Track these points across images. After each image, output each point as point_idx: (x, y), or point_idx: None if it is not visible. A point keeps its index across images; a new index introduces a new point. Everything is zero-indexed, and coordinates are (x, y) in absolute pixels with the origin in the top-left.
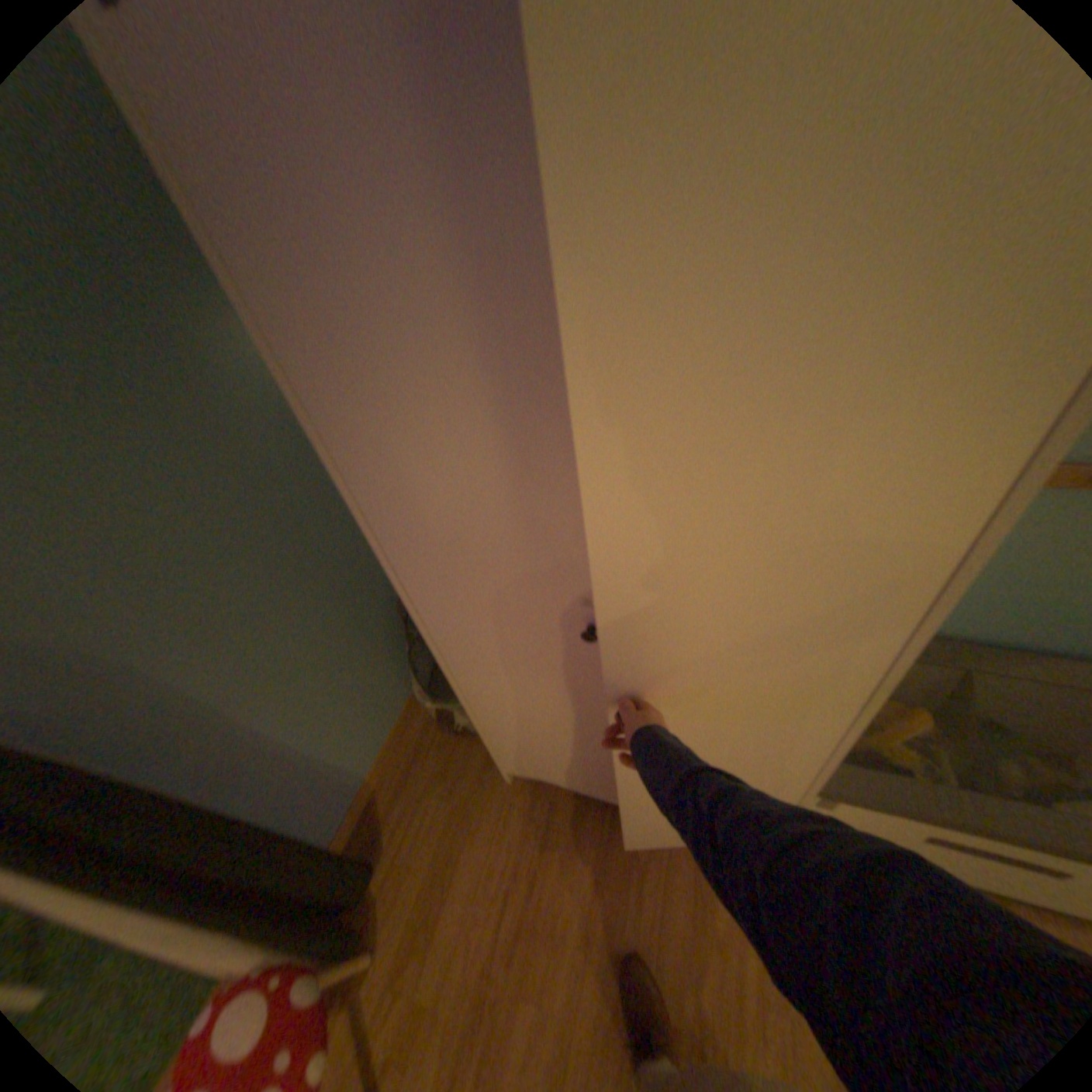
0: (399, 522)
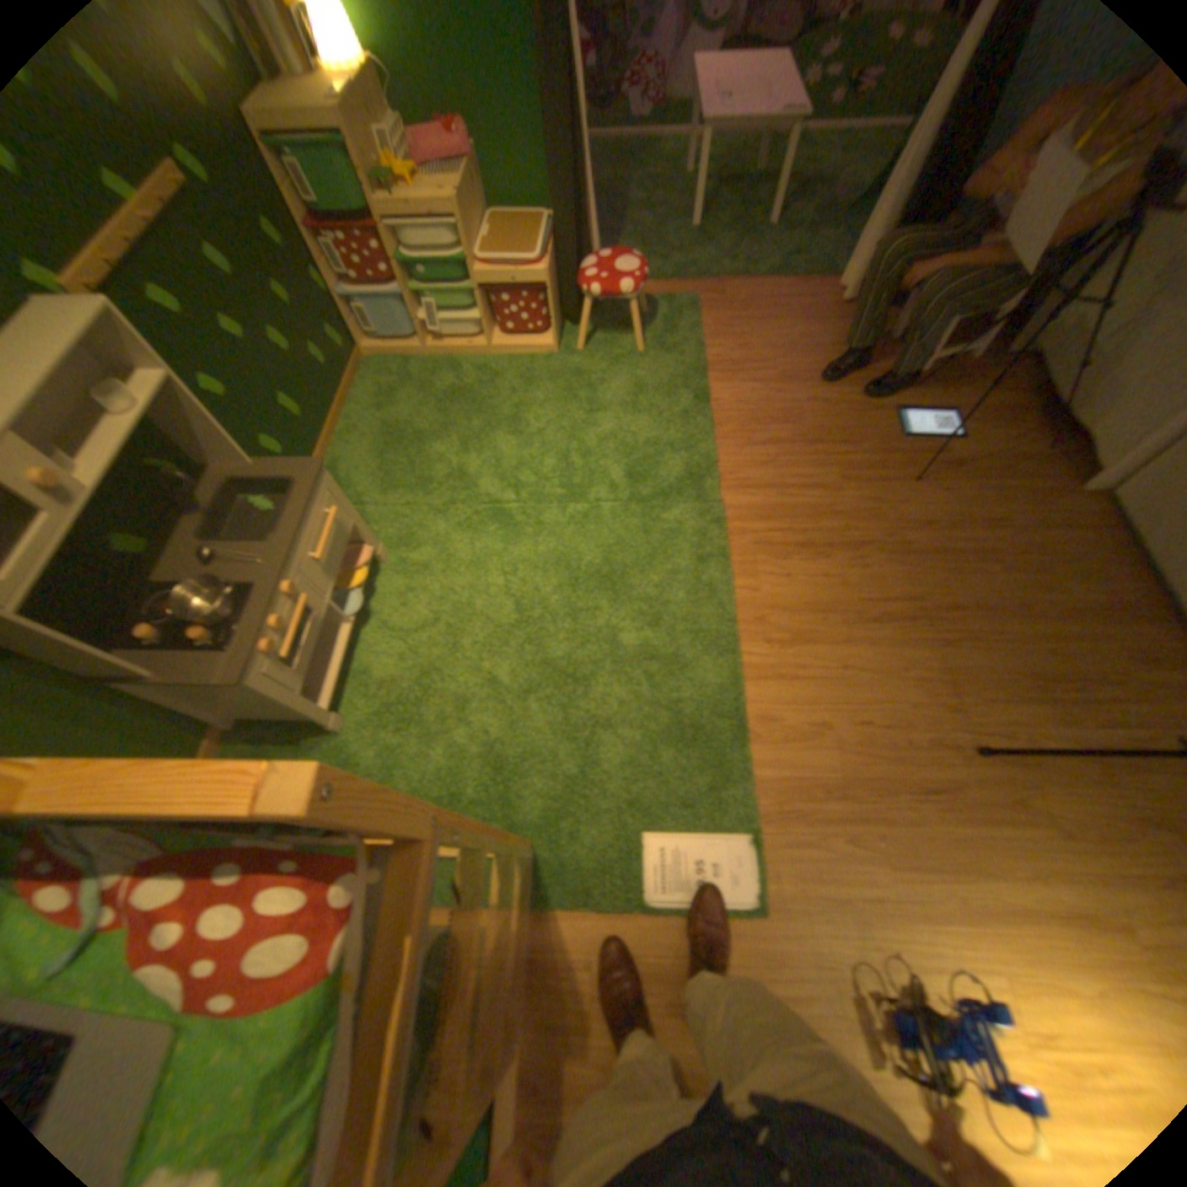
0: None
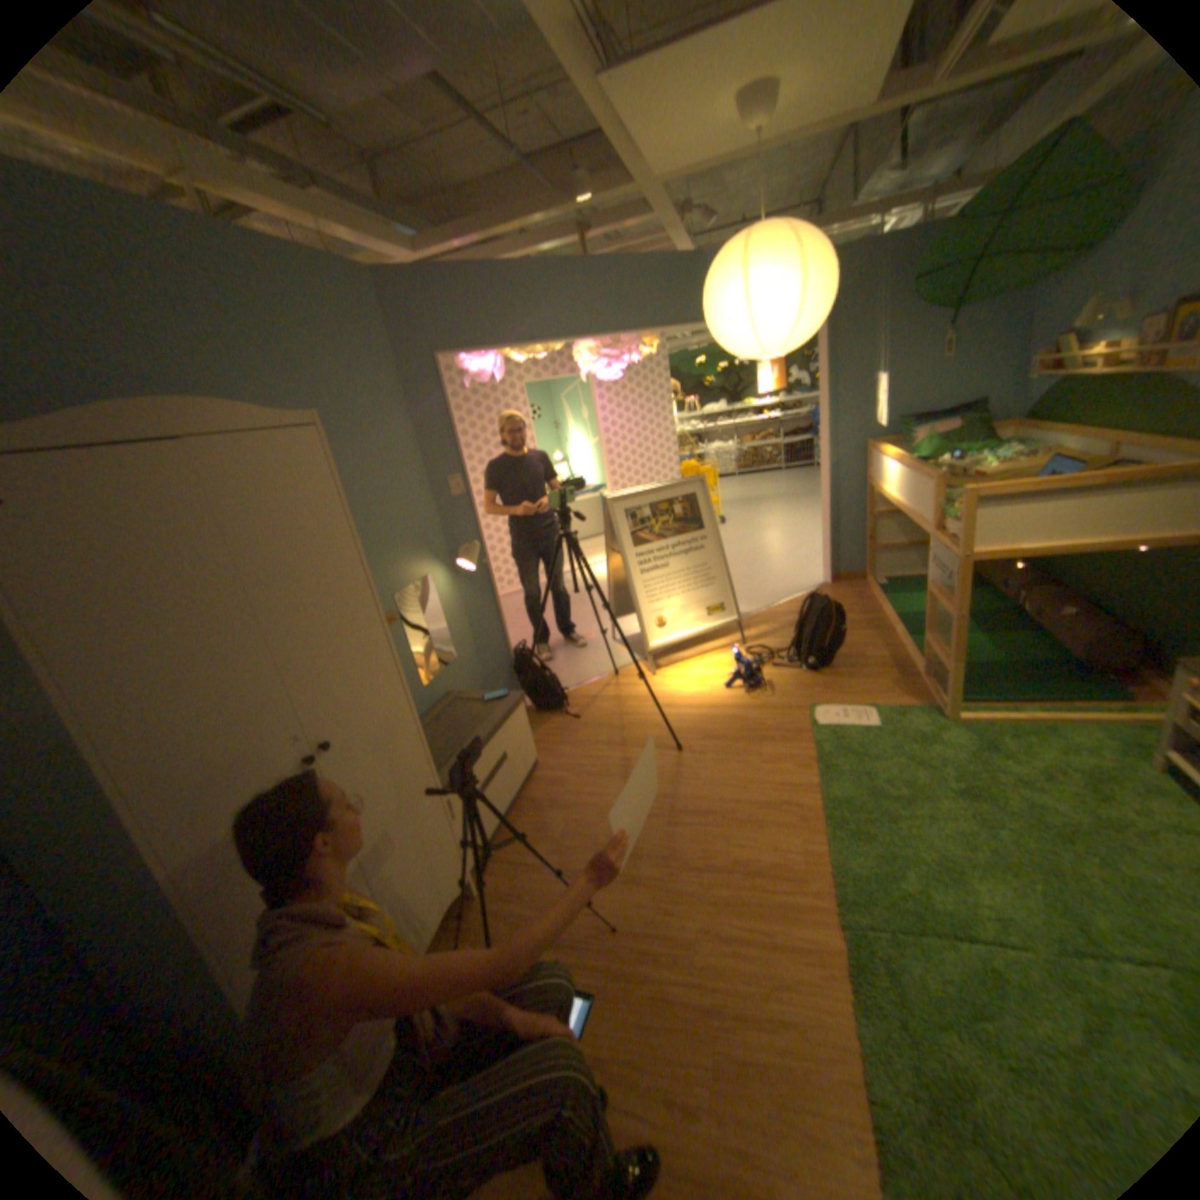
0: (153, 779)
